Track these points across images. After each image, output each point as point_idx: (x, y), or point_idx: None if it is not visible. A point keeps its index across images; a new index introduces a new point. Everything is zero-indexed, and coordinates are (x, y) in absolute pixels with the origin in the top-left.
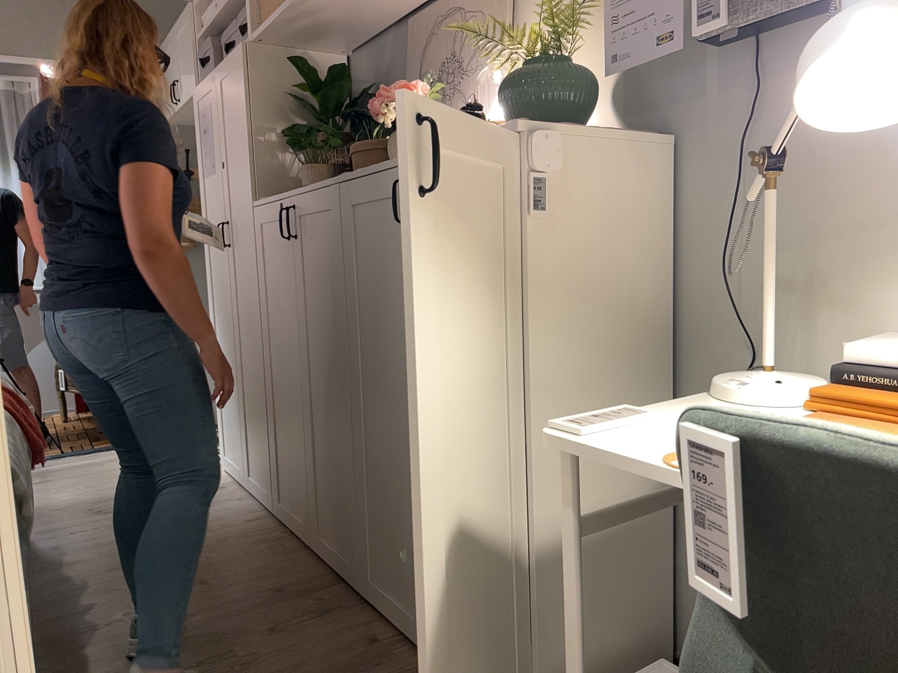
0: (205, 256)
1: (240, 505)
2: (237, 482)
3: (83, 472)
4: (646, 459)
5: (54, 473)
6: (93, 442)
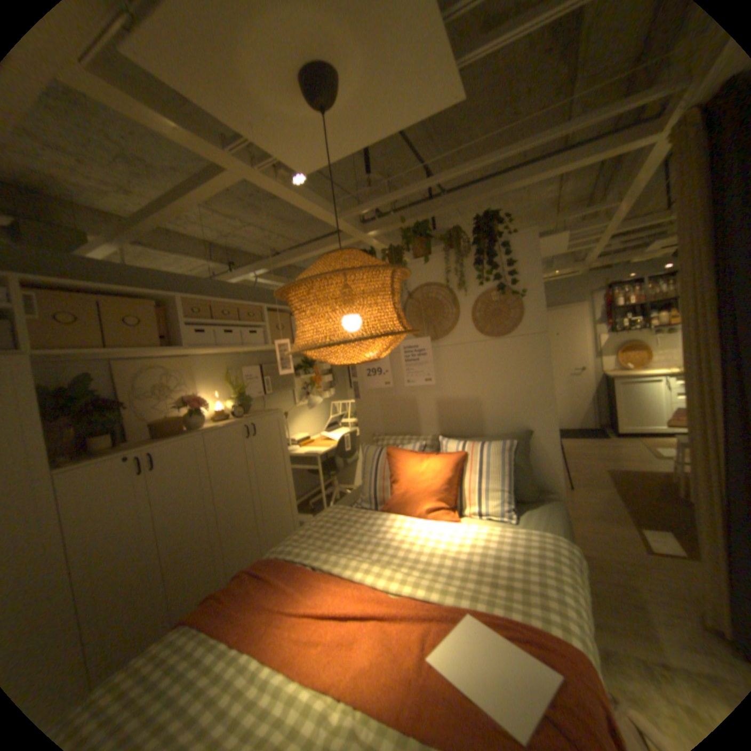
0: None
1: None
2: None
3: None
4: (324, 448)
5: None
6: None
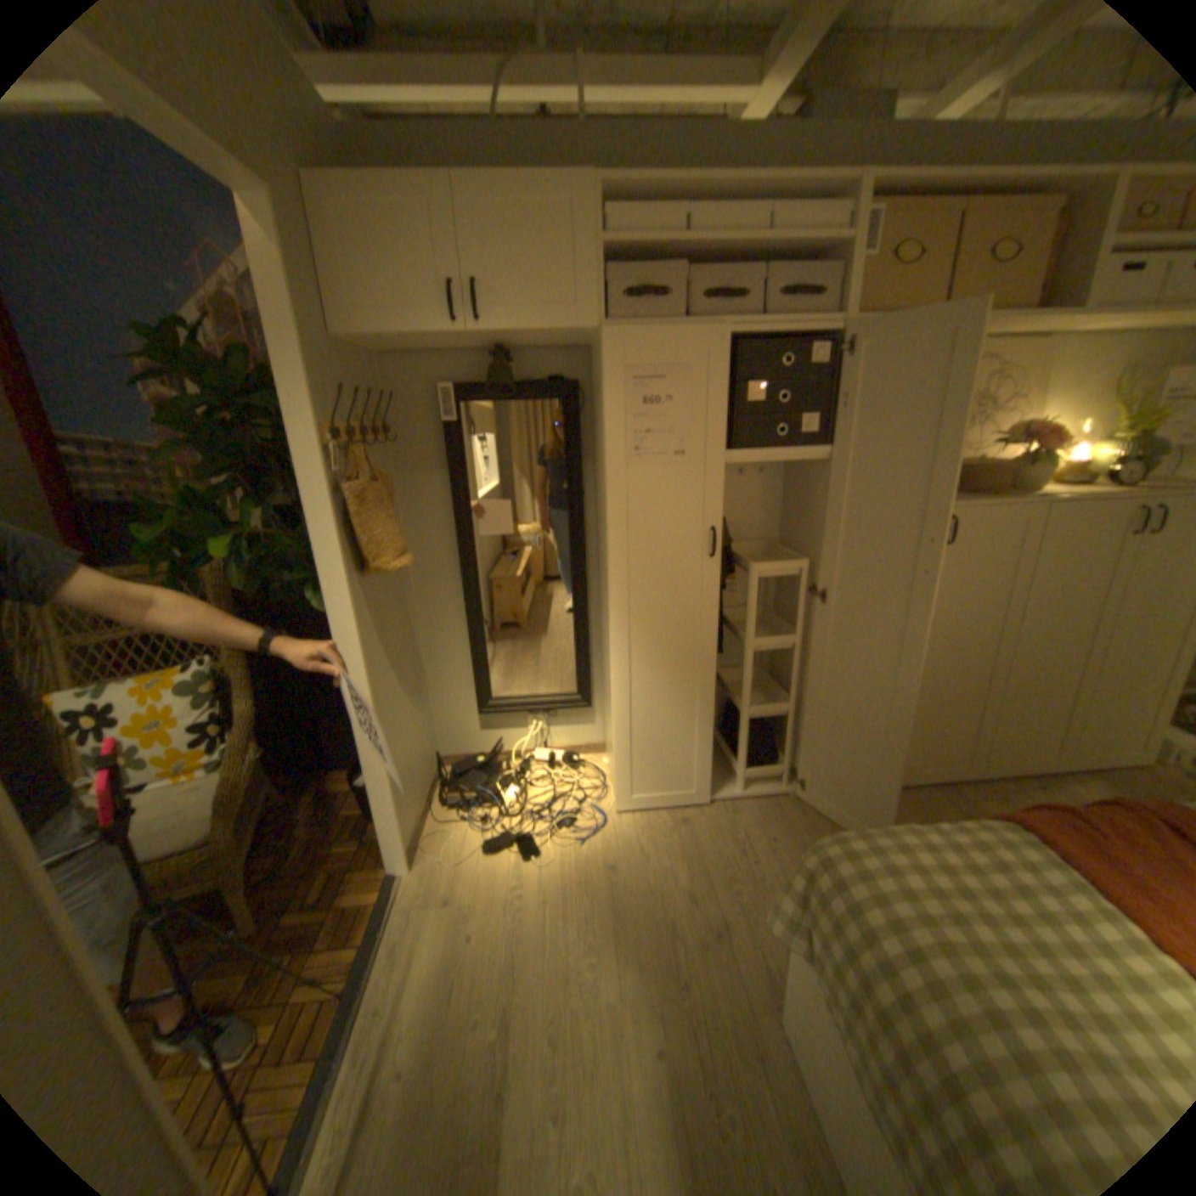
0: (617, 571)
1: (752, 815)
2: (673, 809)
3: (498, 963)
4: None
5: (458, 1010)
6: (311, 949)
